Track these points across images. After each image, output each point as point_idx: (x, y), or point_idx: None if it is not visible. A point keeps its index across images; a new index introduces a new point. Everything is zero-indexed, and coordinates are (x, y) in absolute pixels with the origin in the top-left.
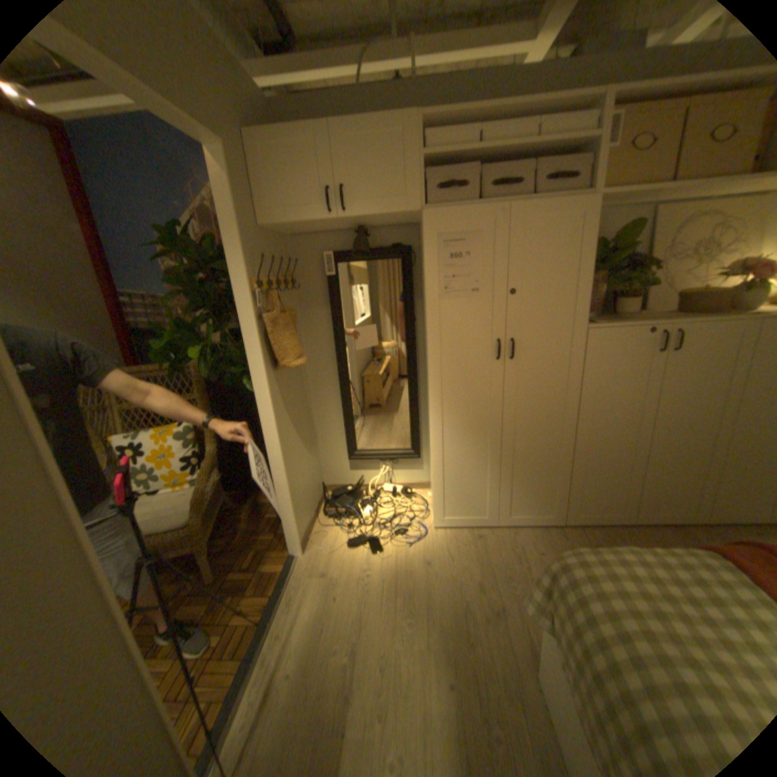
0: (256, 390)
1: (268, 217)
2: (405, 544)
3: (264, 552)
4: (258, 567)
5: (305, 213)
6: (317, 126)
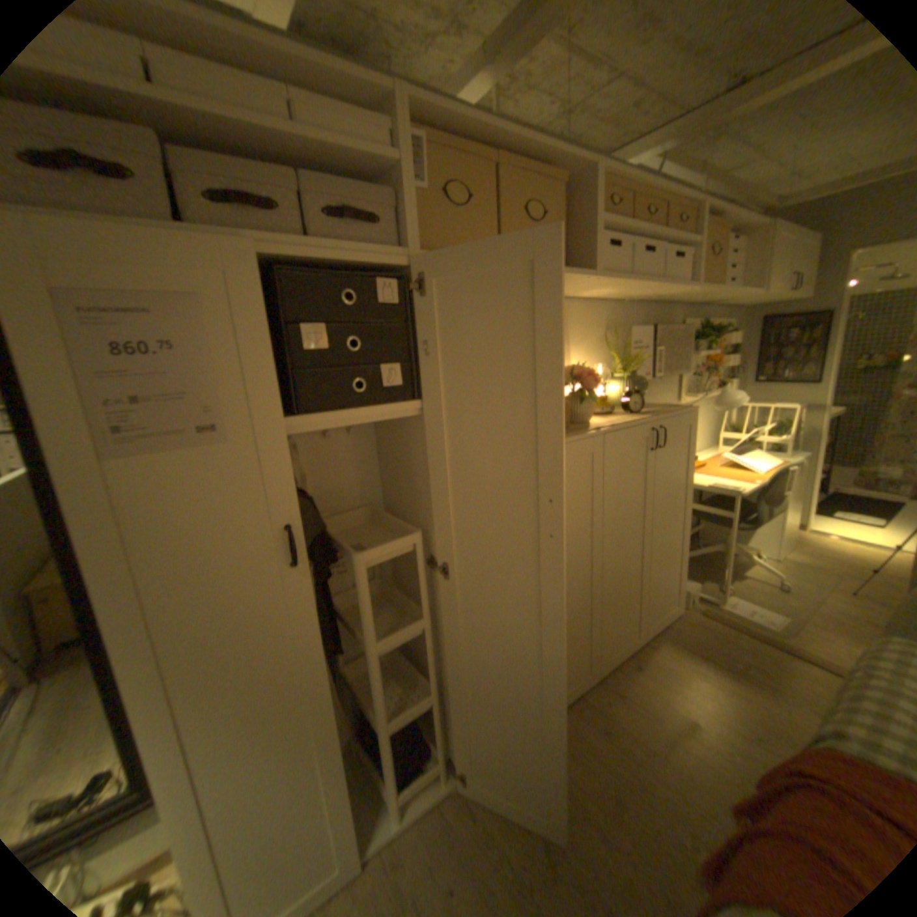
0: None
1: None
2: None
3: None
4: None
5: None
6: None
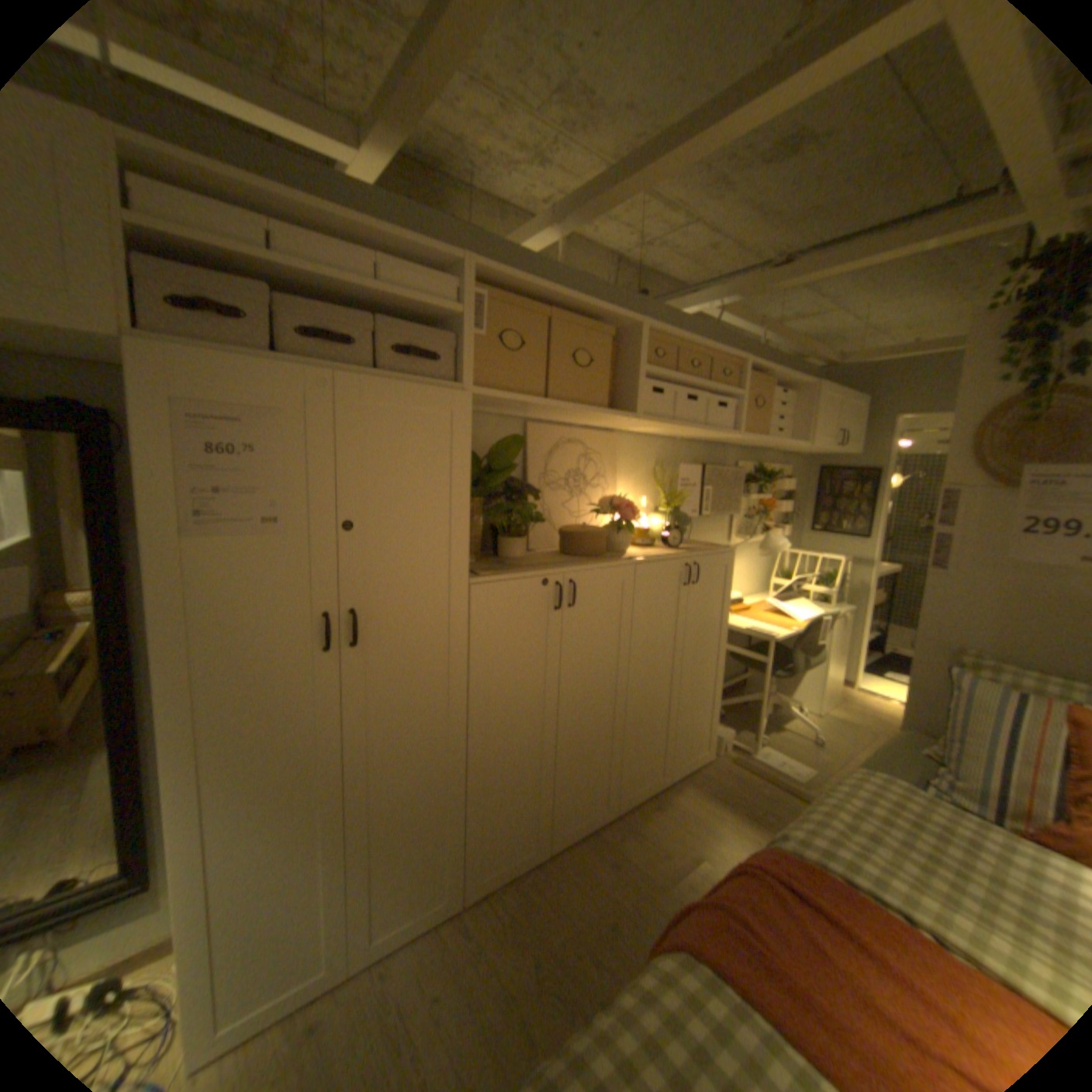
0: None
1: None
2: None
3: None
4: None
5: None
6: None
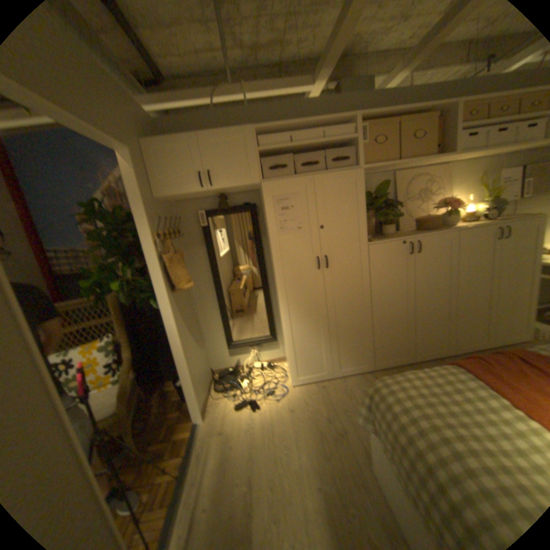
0: (162, 308)
1: (161, 193)
2: (275, 401)
3: (175, 426)
4: (172, 437)
5: (186, 189)
6: (190, 137)
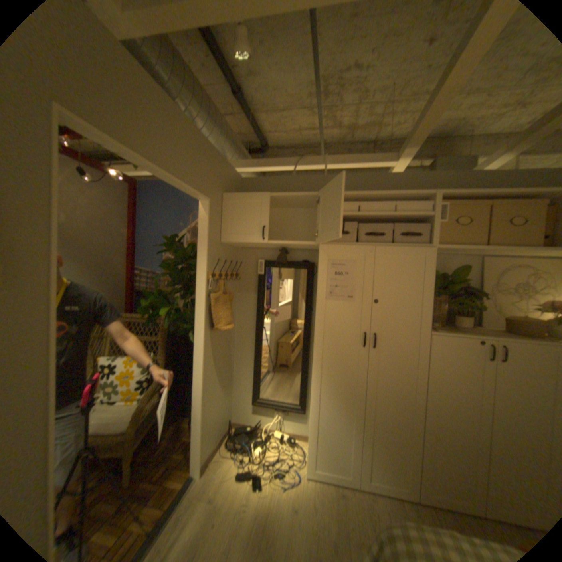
0: (195, 342)
1: (227, 238)
2: (280, 489)
3: (172, 470)
4: (164, 483)
5: (248, 239)
6: (263, 196)
